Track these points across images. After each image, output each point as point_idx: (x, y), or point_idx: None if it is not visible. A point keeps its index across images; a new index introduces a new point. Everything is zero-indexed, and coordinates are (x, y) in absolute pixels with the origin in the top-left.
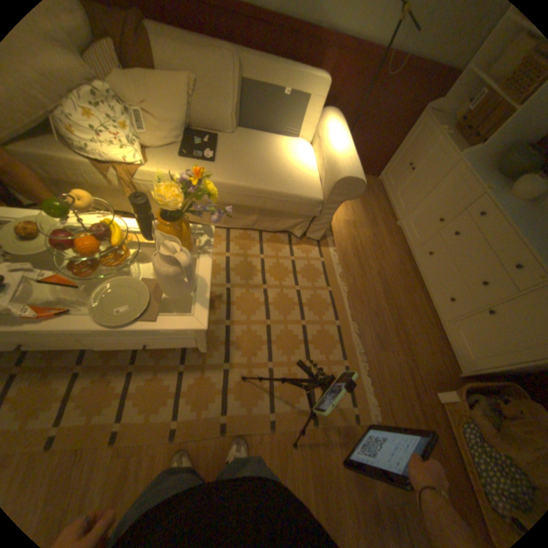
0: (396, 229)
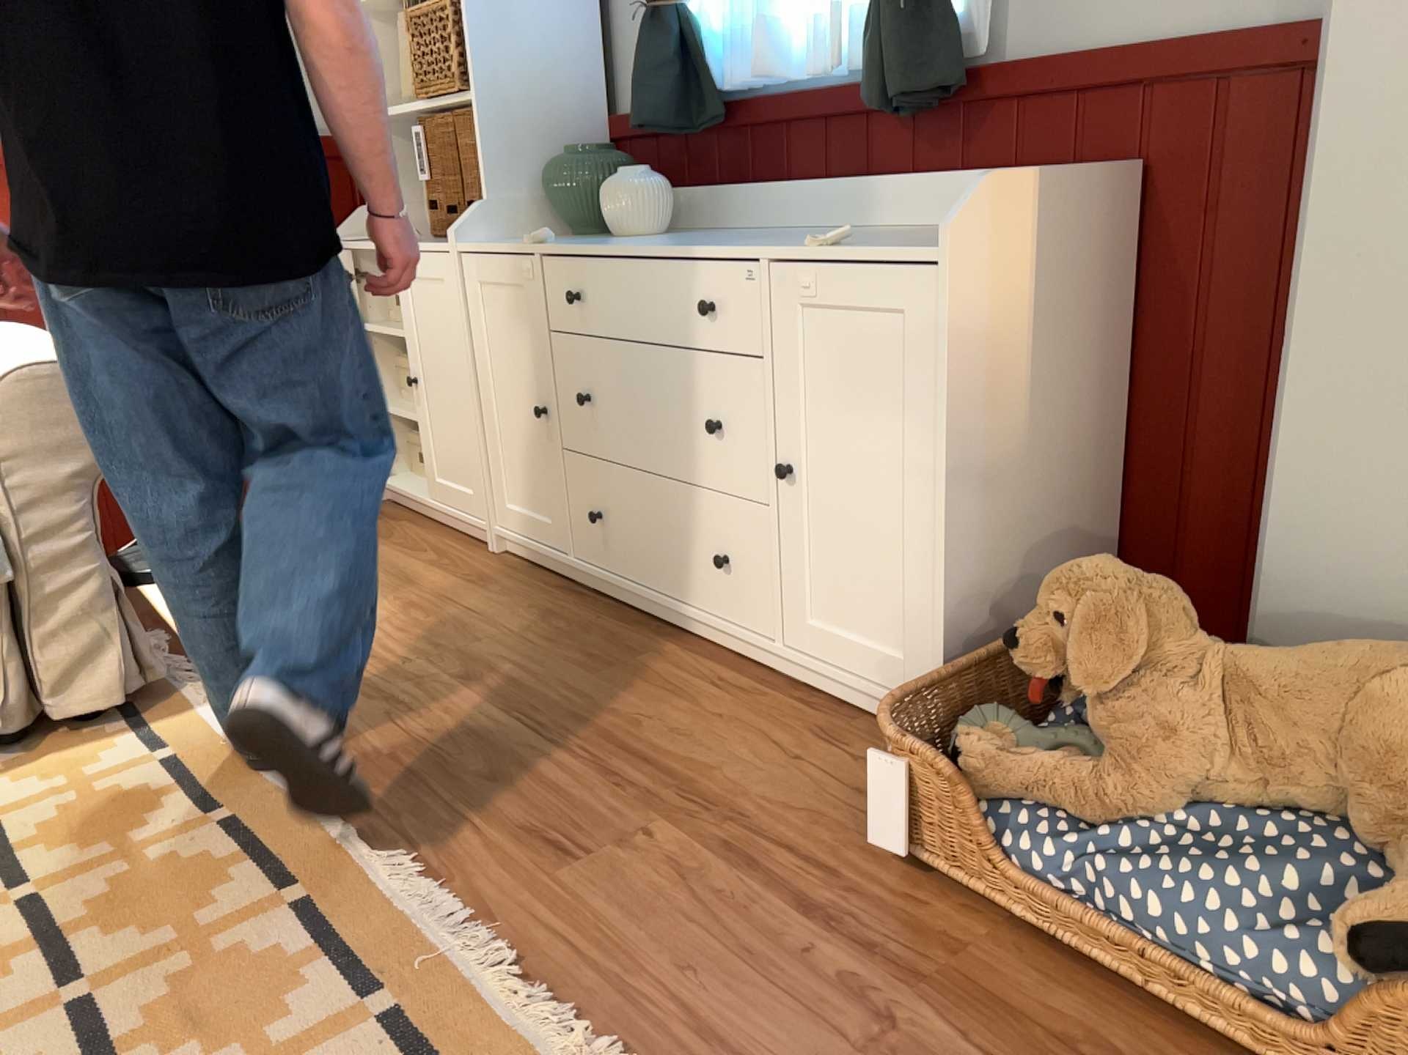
0: (495, 559)
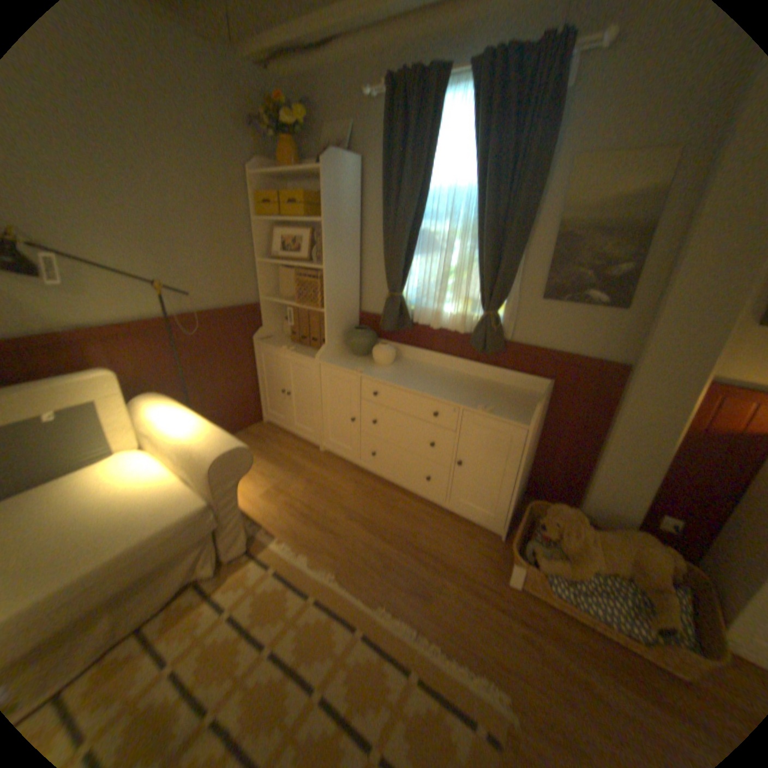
0: (324, 456)
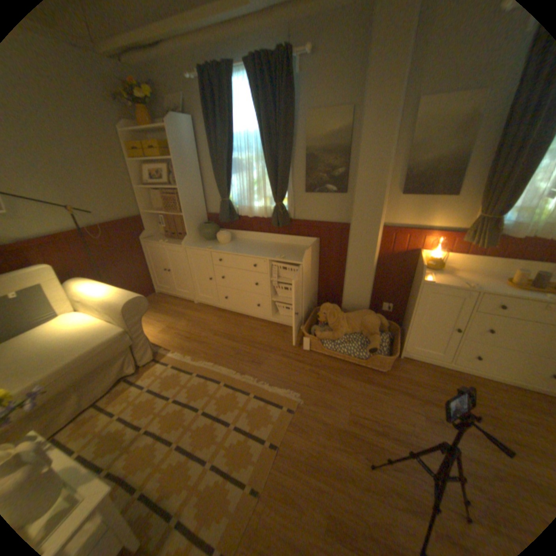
0: (197, 305)
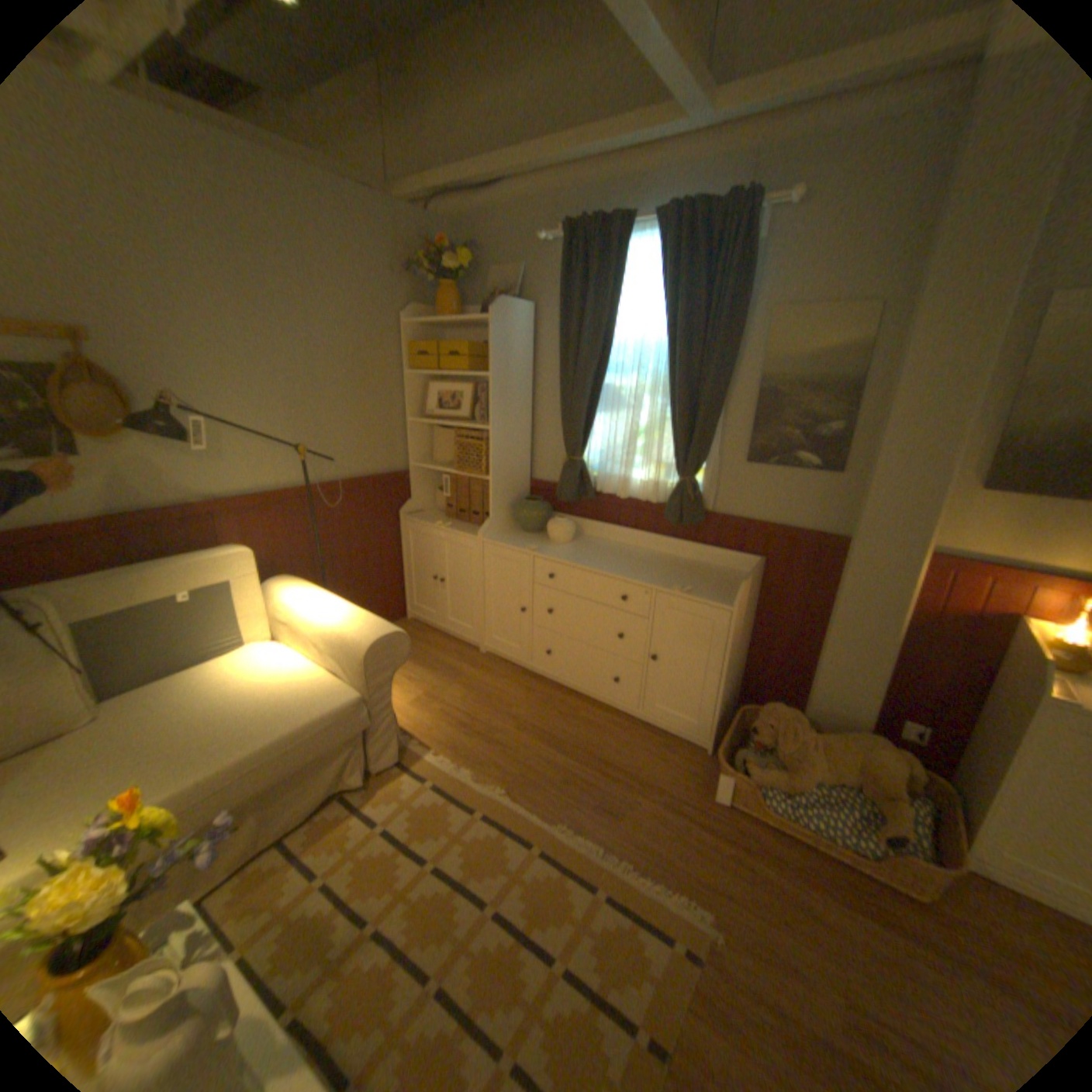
0: (485, 657)
